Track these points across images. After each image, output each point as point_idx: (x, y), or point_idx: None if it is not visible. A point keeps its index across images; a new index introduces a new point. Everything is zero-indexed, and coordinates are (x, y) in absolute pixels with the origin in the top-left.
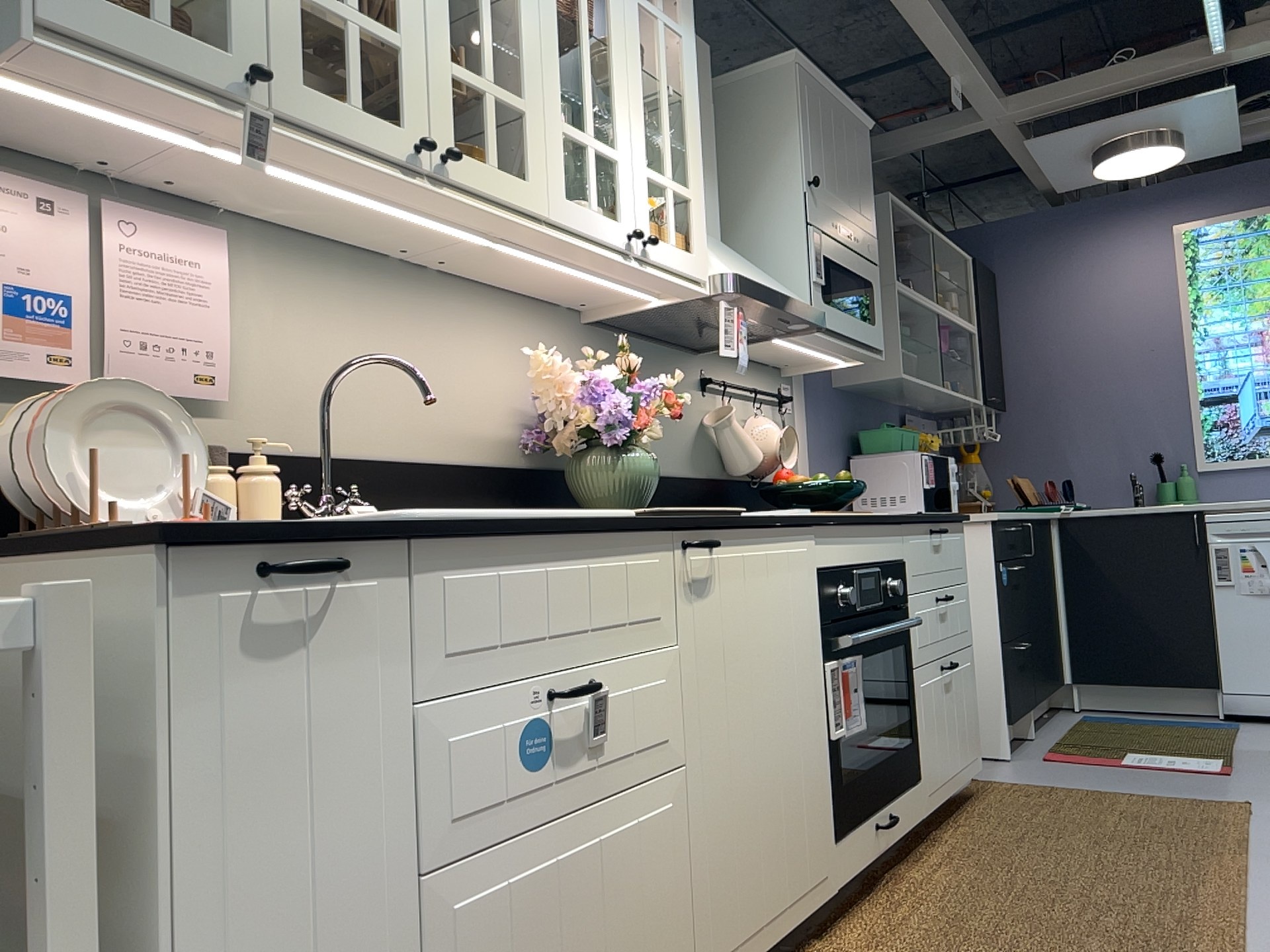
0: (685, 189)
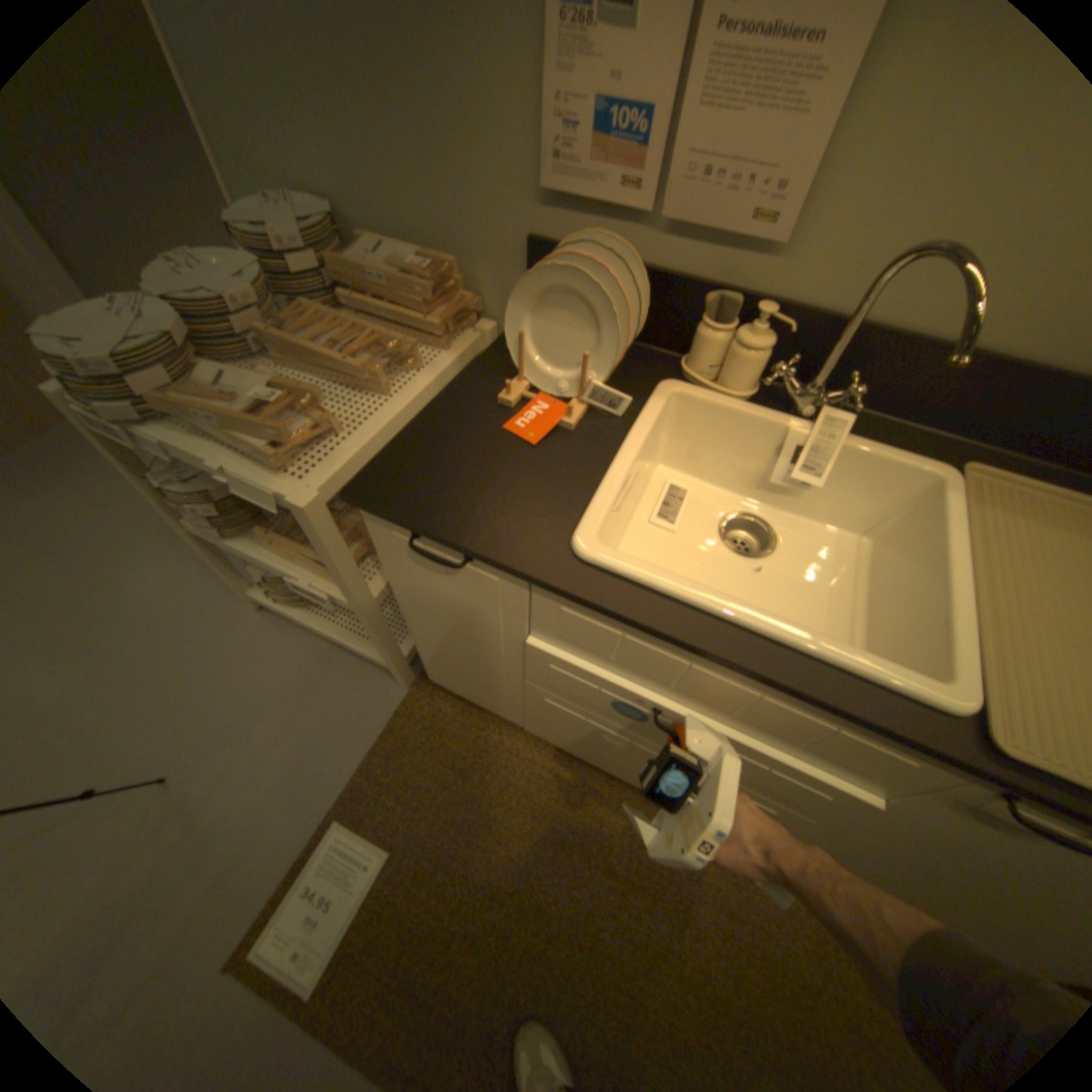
0: None
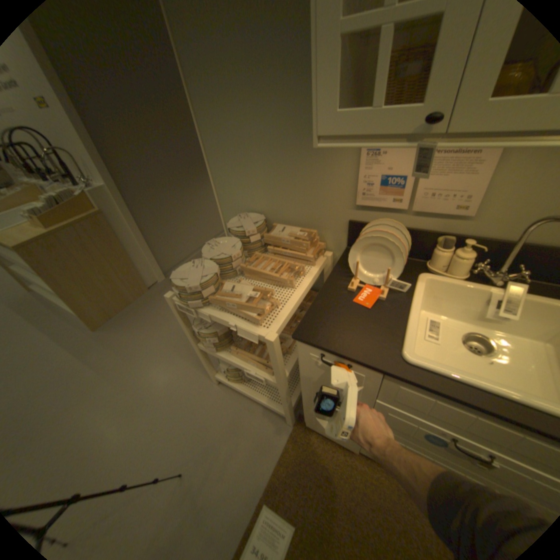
0: None
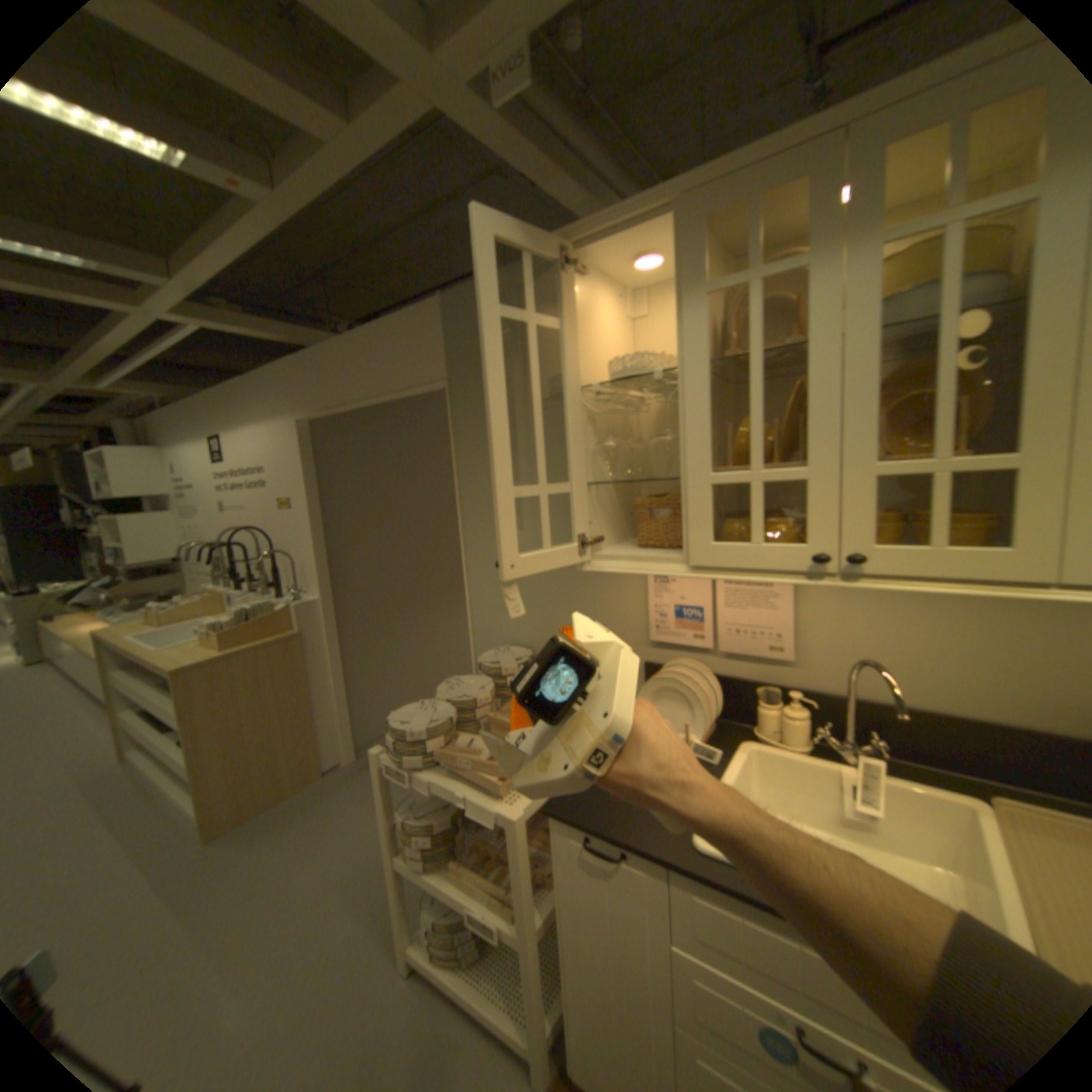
0: None
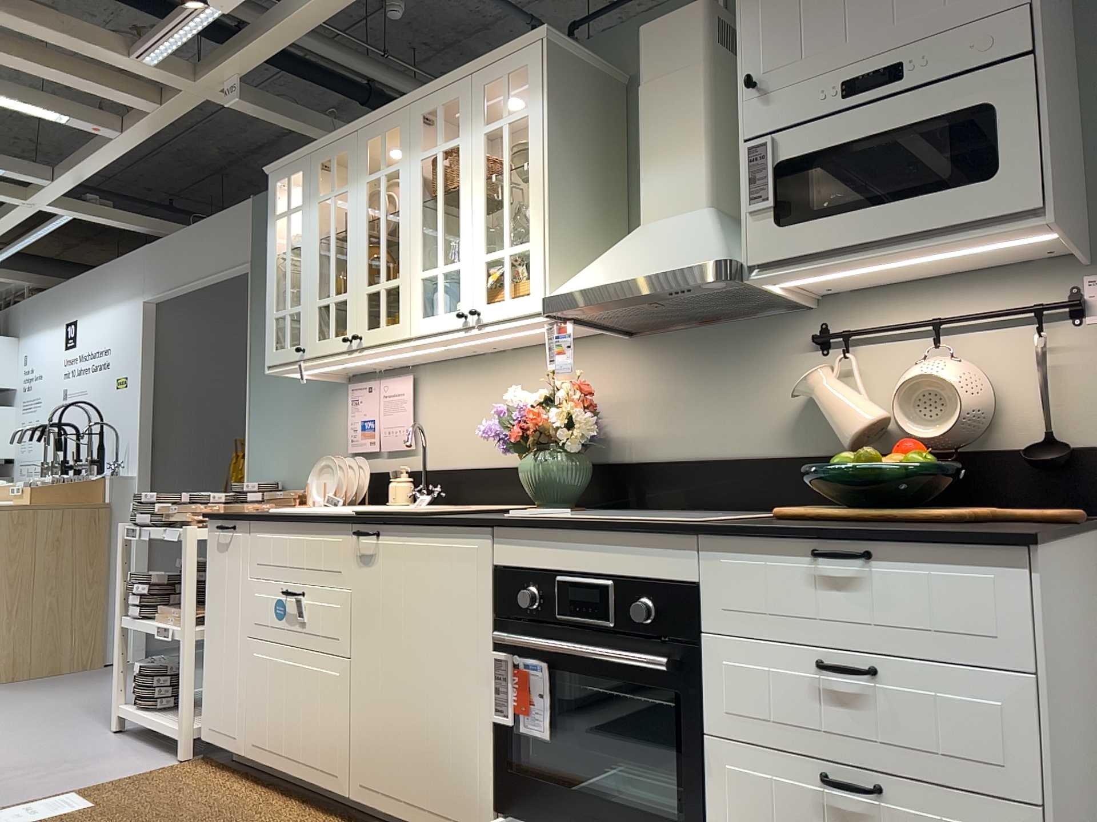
0: (520, 245)
